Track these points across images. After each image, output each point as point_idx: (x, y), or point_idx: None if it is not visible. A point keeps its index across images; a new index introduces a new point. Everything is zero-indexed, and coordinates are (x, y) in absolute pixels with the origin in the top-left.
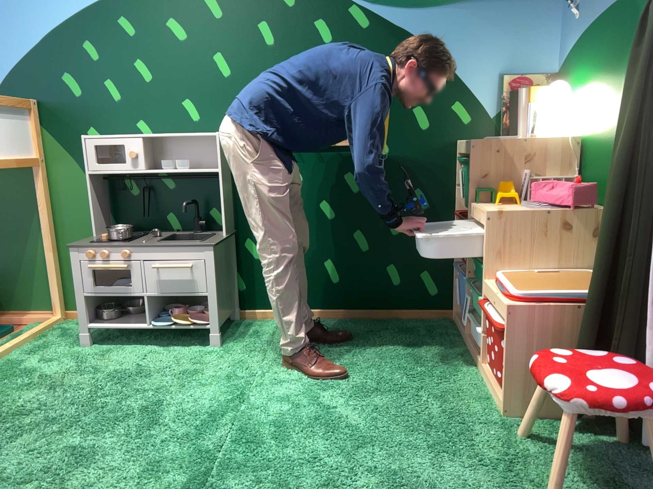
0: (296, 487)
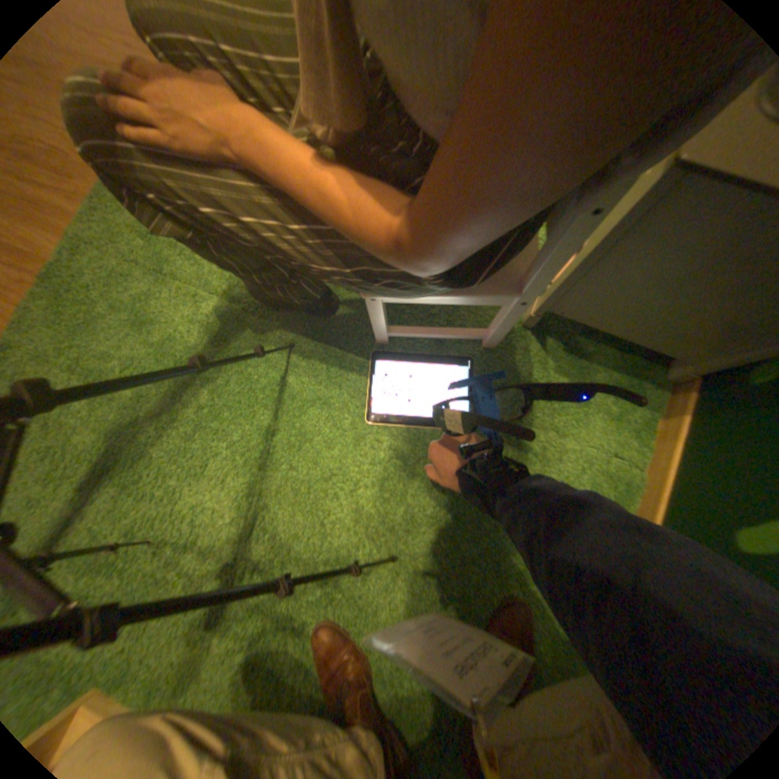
0: (118, 361)
